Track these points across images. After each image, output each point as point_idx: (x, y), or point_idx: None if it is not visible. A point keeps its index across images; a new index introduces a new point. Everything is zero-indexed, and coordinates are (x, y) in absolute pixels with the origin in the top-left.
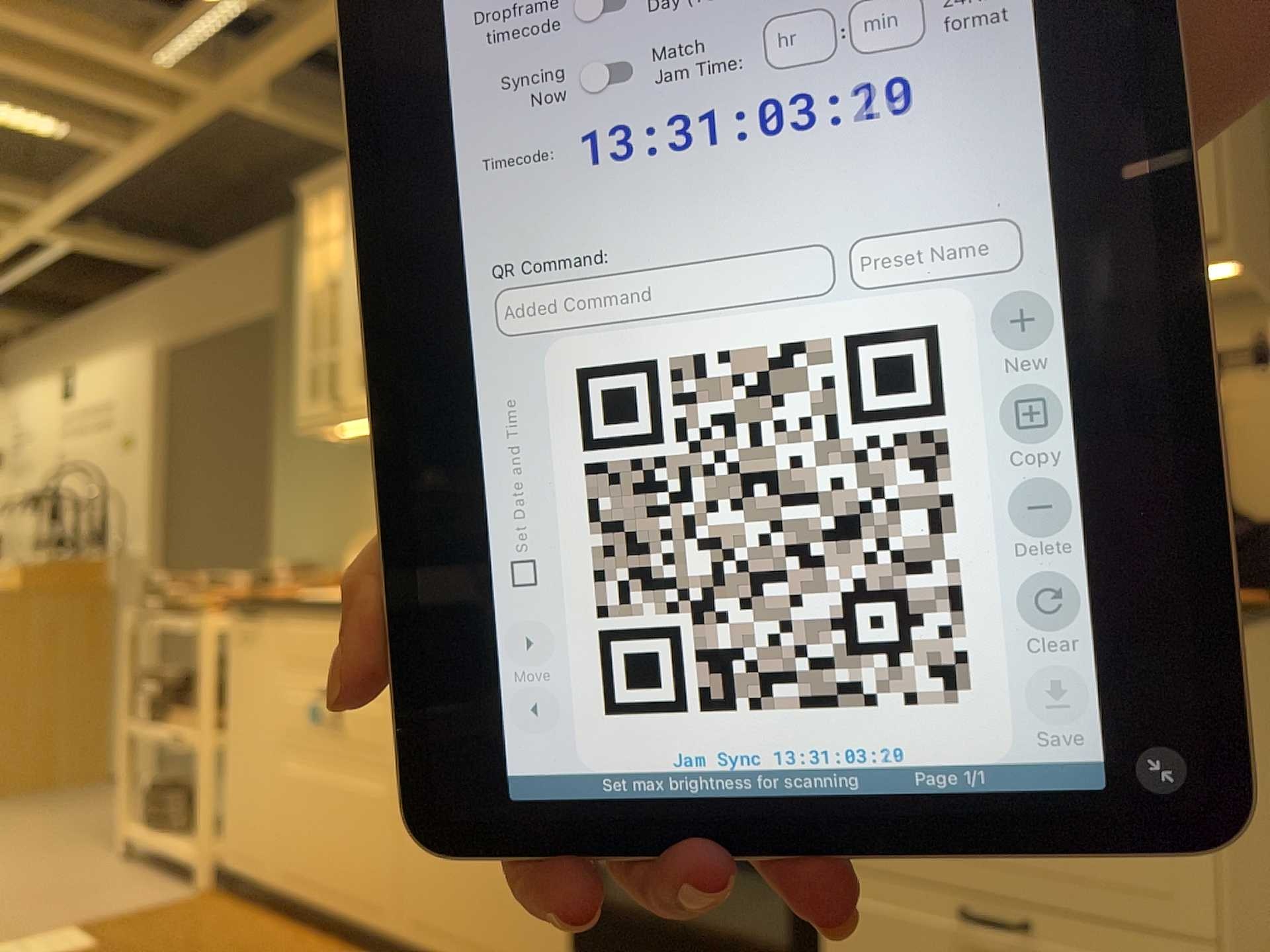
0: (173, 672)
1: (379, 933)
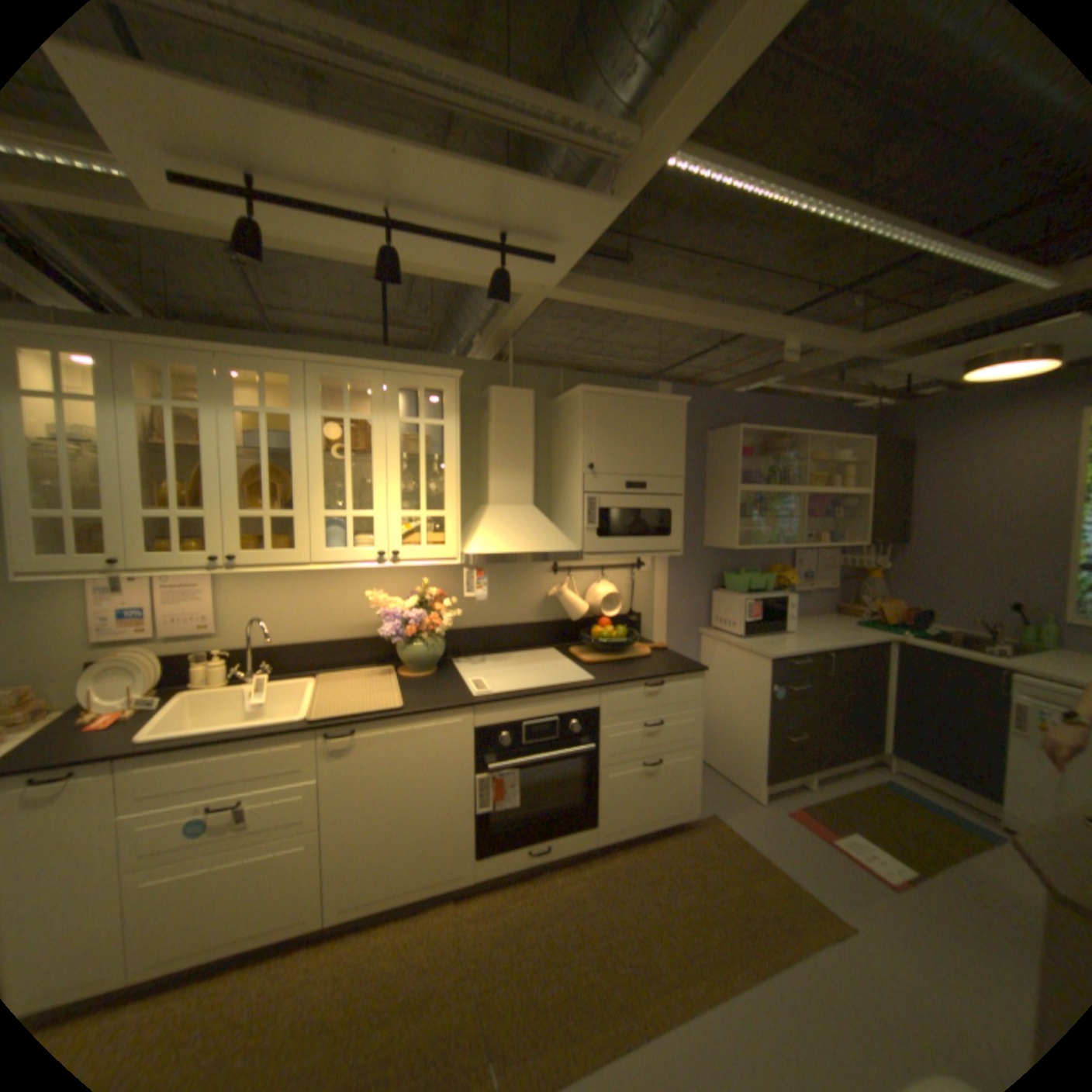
0: None
1: (303, 935)
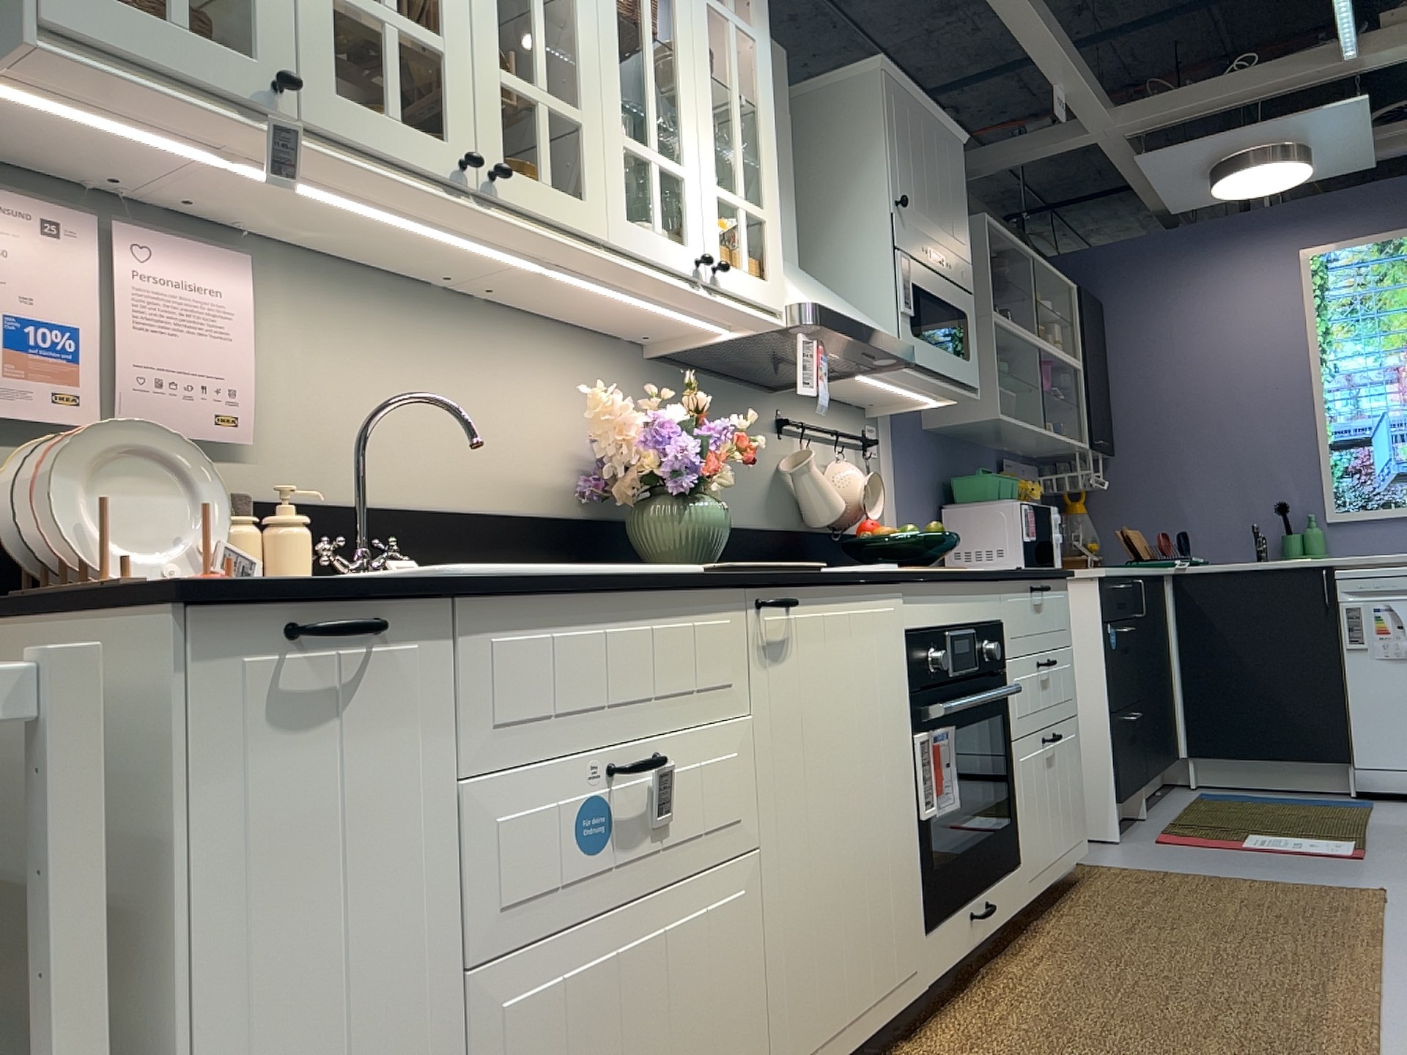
0: None
1: None
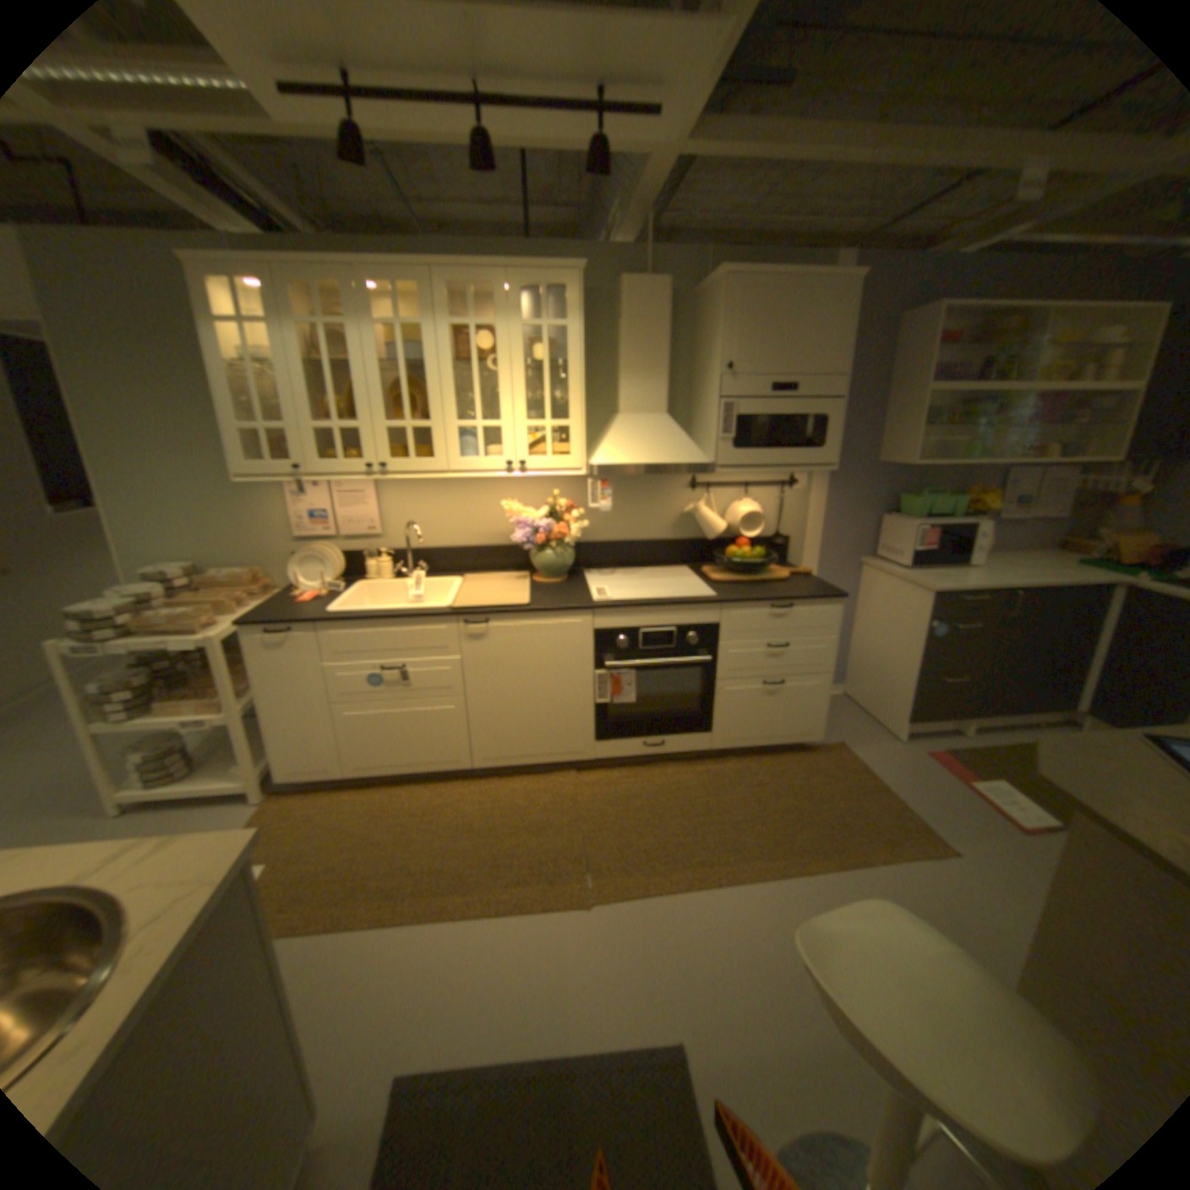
0: (133, 677)
1: (459, 770)
